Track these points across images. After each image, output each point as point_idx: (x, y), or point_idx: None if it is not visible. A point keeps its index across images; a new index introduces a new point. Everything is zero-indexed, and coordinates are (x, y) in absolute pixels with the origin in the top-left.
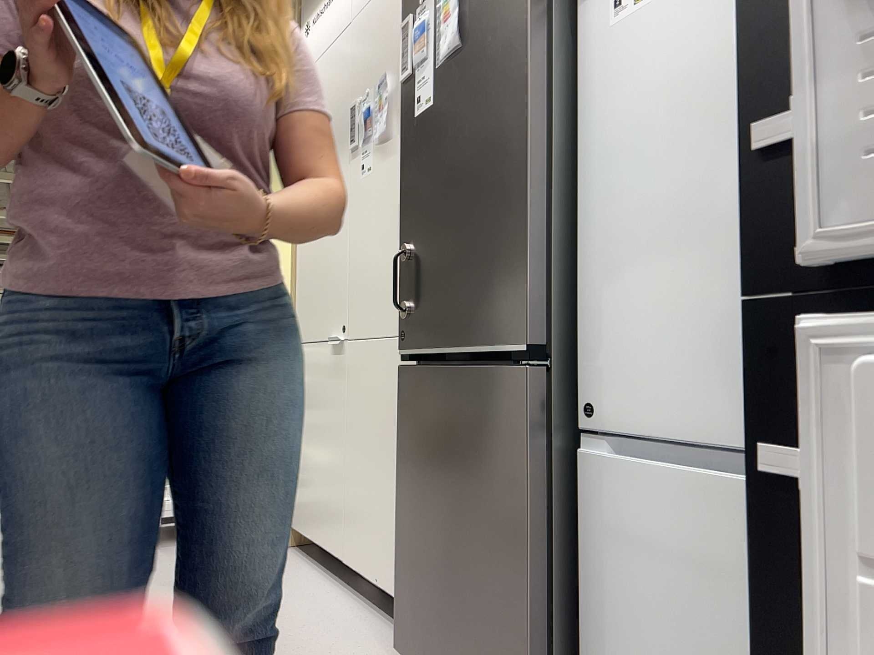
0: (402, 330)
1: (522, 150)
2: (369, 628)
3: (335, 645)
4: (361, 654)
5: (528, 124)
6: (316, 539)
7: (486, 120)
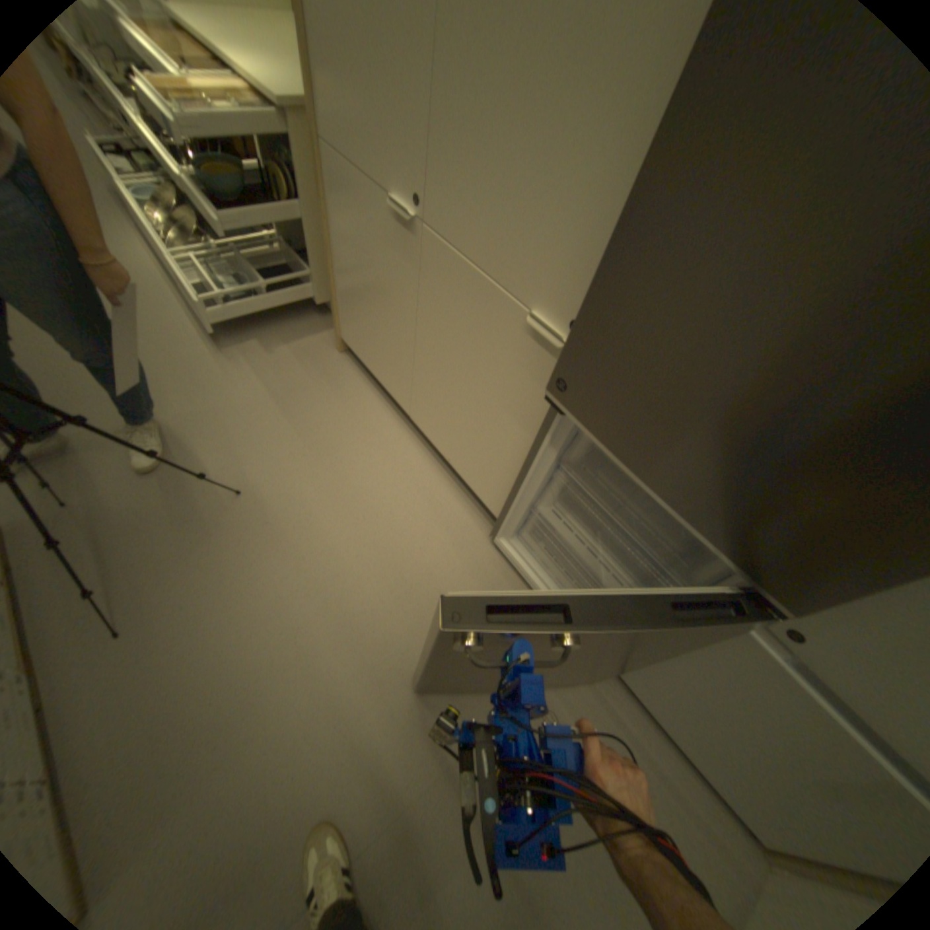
0: (565, 375)
1: None
2: (445, 492)
3: (426, 519)
4: (448, 532)
5: None
6: (376, 374)
7: None
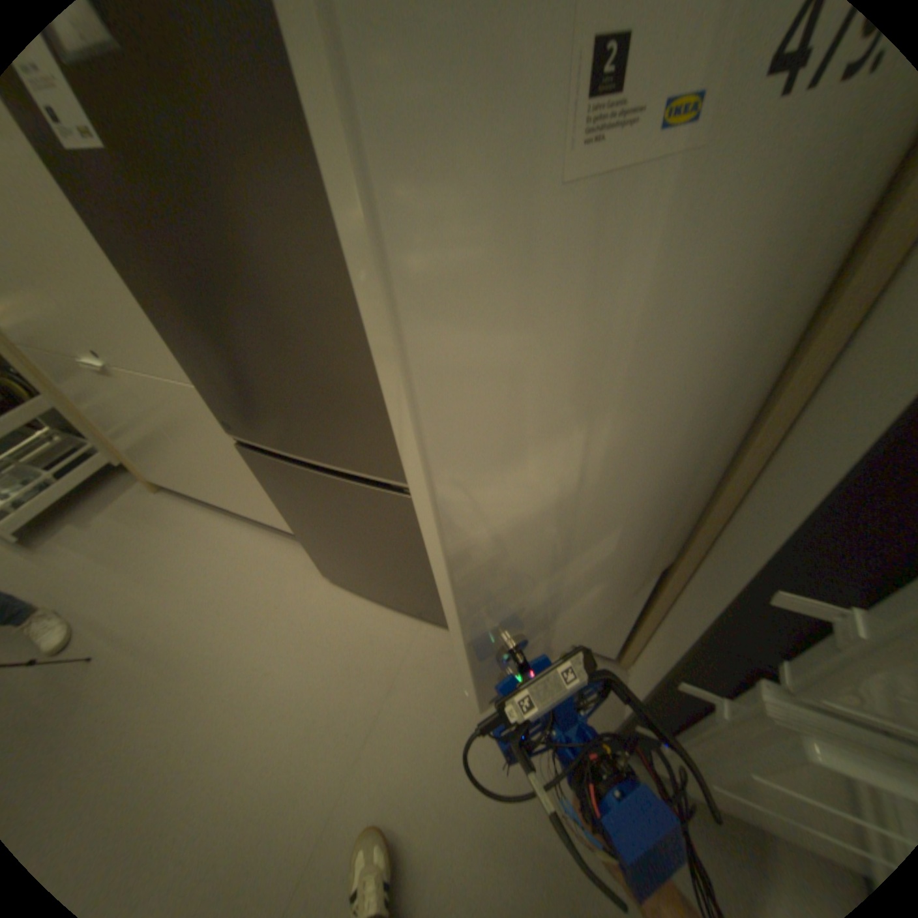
0: (220, 418)
1: (344, 310)
2: (284, 552)
3: (274, 582)
4: (296, 581)
5: (344, 278)
6: (185, 493)
7: (257, 239)
